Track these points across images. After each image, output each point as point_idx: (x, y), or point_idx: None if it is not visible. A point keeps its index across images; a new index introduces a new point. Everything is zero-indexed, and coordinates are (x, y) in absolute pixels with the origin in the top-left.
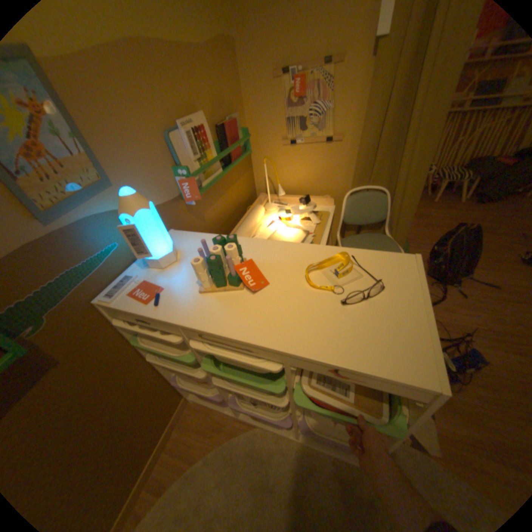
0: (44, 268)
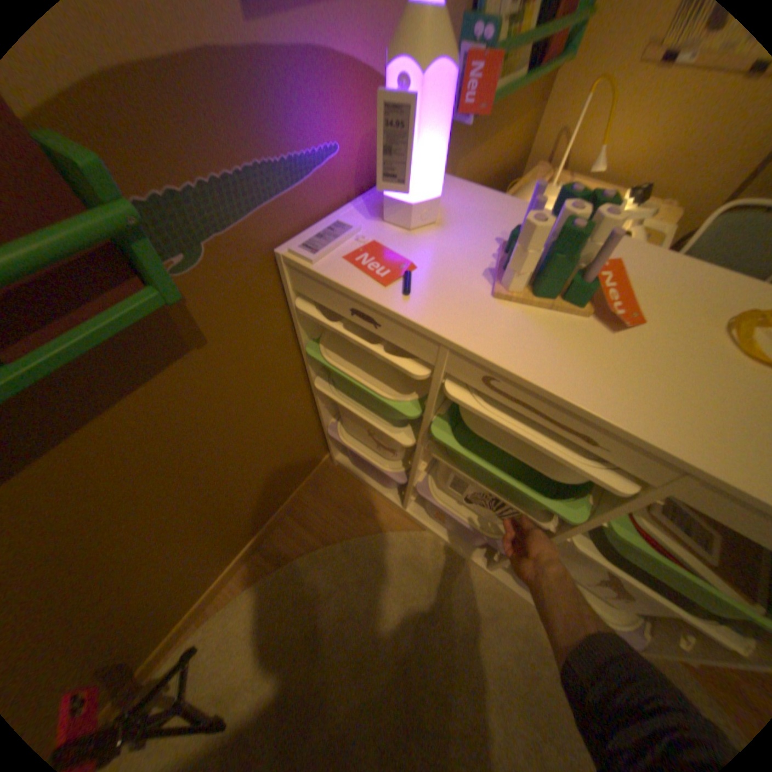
0: (224, 133)
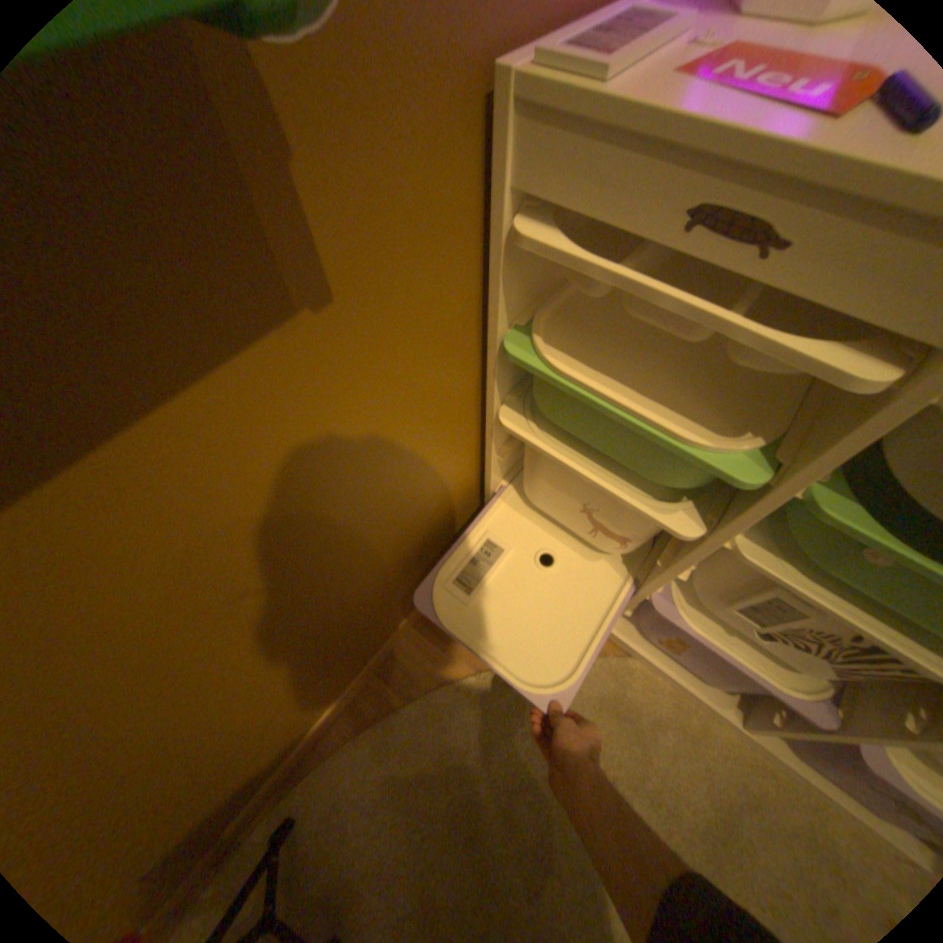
0: None
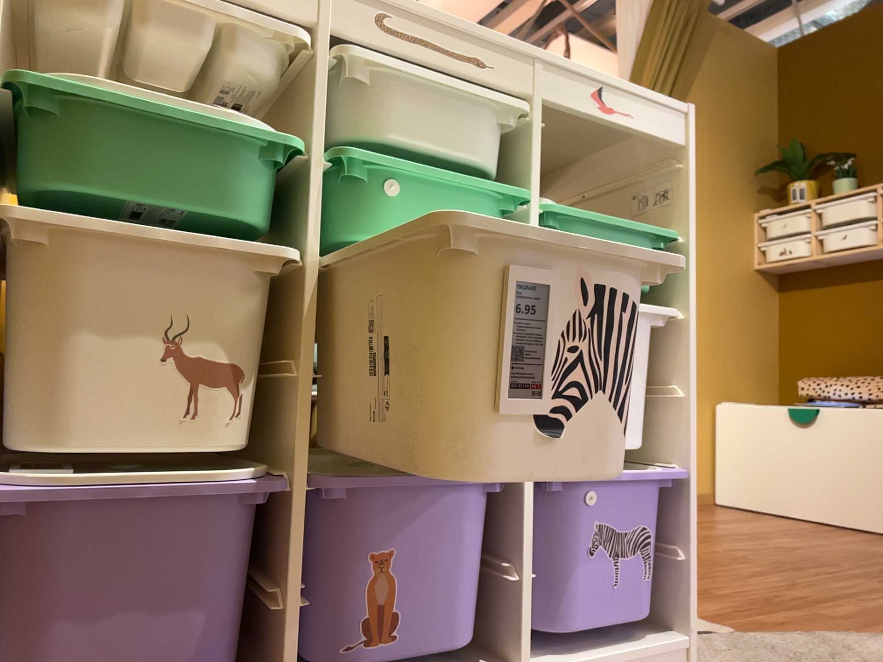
0: None
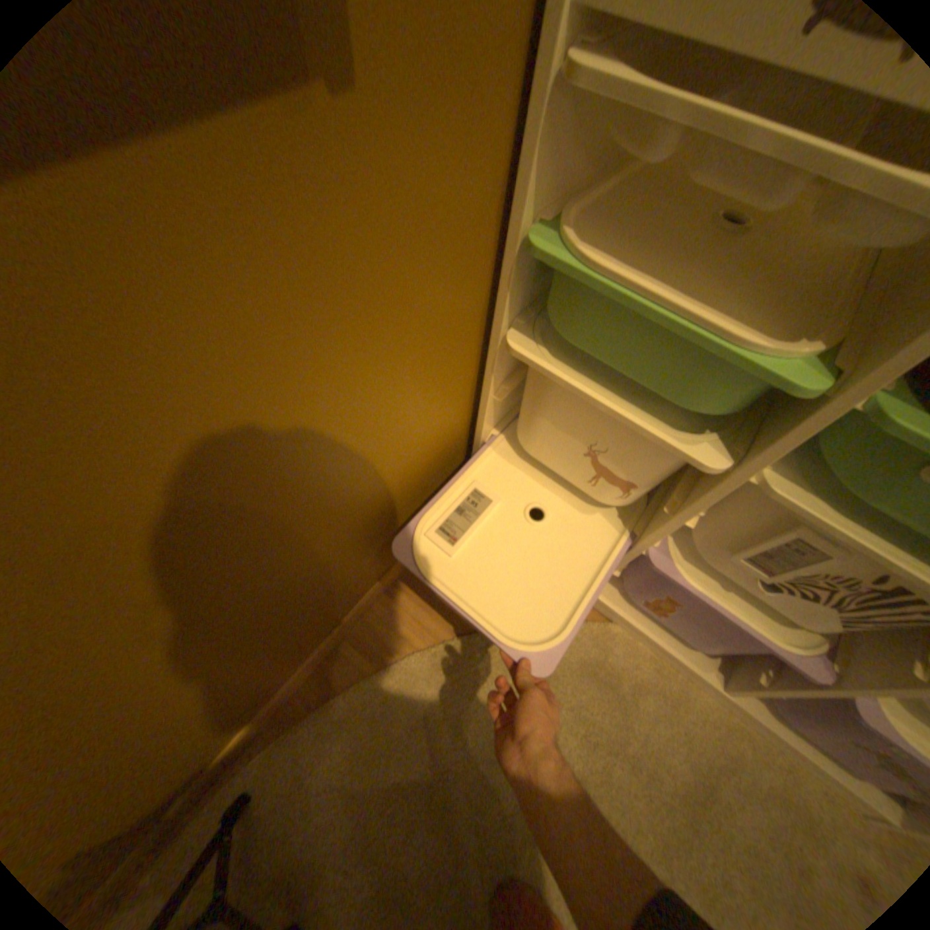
0: None
